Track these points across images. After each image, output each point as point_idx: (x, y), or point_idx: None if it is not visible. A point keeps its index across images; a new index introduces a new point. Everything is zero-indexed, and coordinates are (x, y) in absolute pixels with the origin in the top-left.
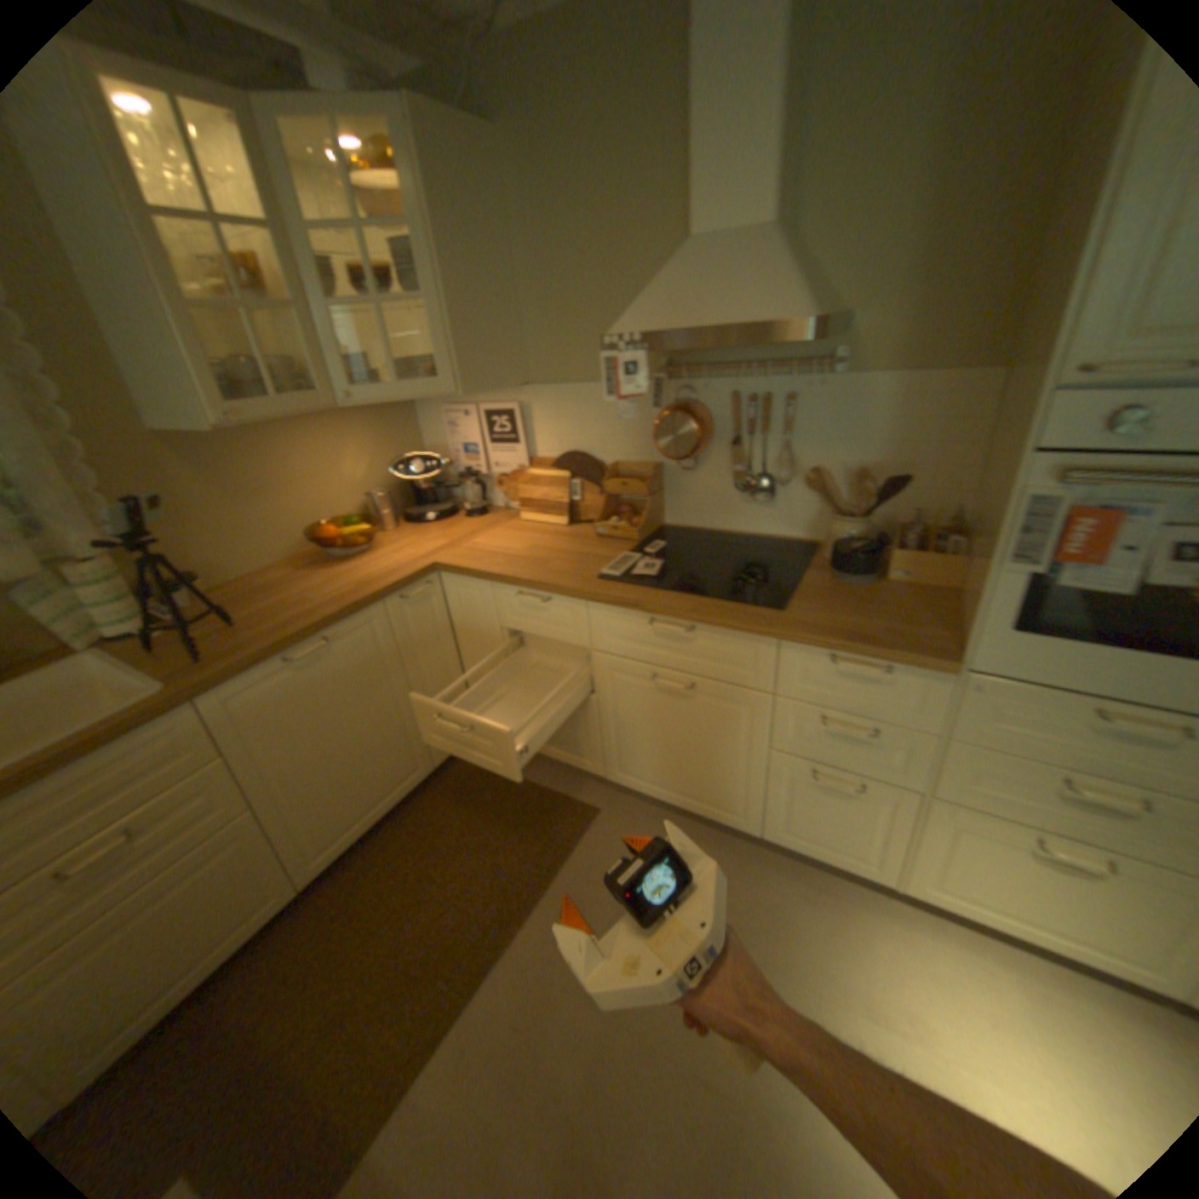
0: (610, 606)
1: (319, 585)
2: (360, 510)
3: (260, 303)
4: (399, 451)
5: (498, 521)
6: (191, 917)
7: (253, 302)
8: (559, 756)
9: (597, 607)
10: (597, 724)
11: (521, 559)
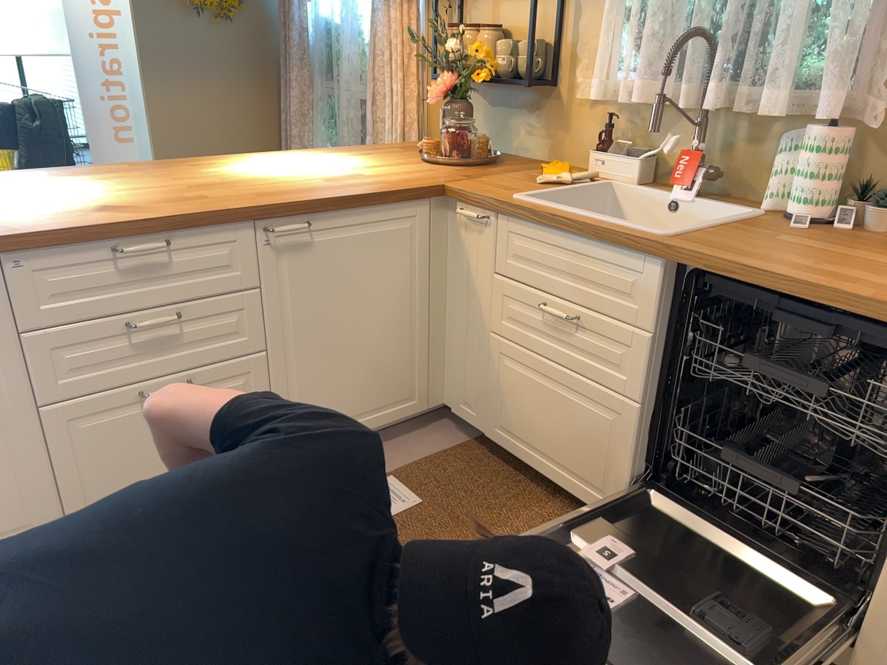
0: None
1: None
2: None
3: None
4: None
5: None
6: (567, 423)
7: None
8: None
9: None
10: None
11: None
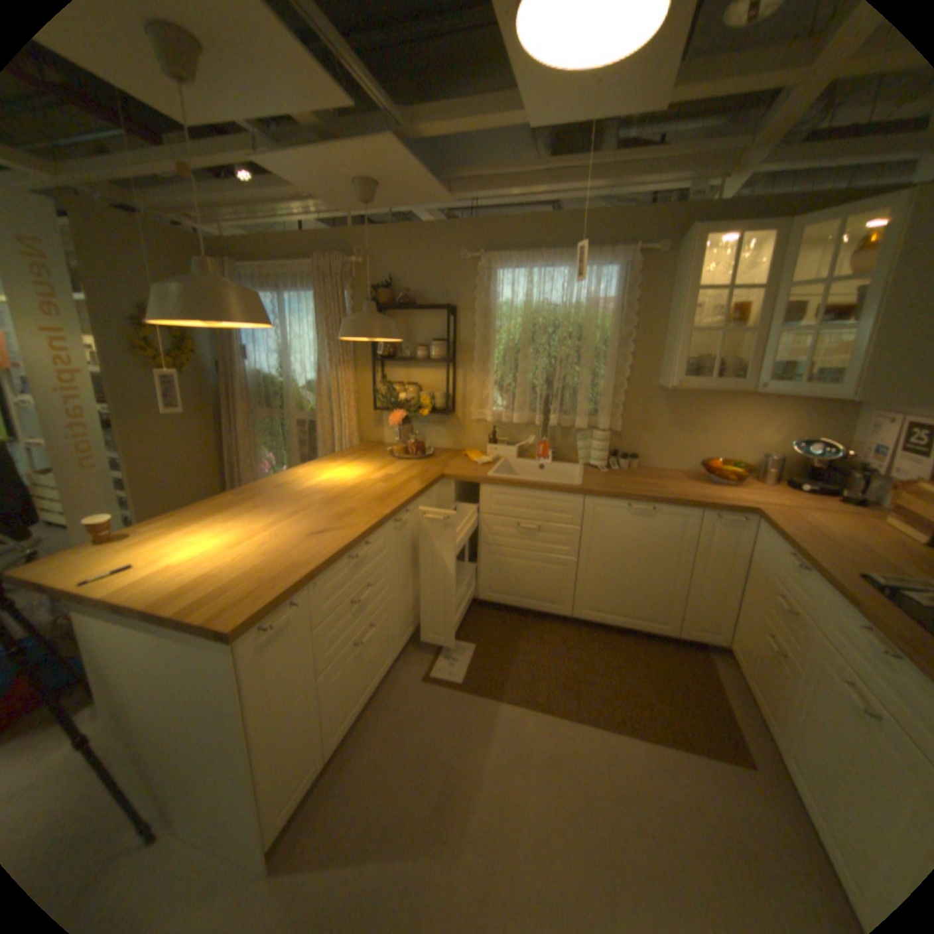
0: (842, 595)
1: (681, 485)
2: (756, 463)
3: (750, 326)
4: (818, 434)
5: (861, 514)
6: (535, 577)
7: (744, 326)
8: (762, 707)
9: (836, 594)
10: (795, 698)
11: (823, 536)
